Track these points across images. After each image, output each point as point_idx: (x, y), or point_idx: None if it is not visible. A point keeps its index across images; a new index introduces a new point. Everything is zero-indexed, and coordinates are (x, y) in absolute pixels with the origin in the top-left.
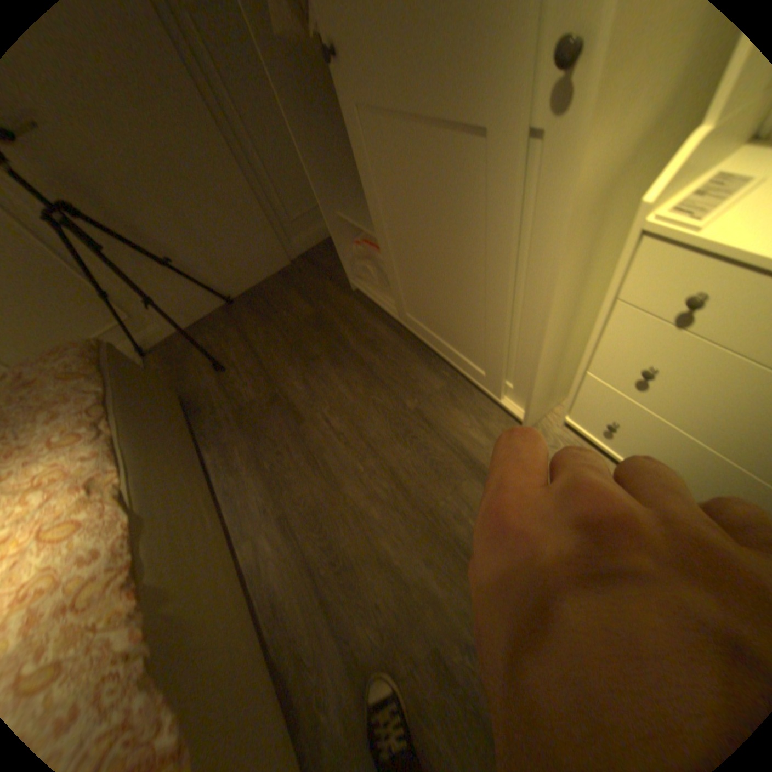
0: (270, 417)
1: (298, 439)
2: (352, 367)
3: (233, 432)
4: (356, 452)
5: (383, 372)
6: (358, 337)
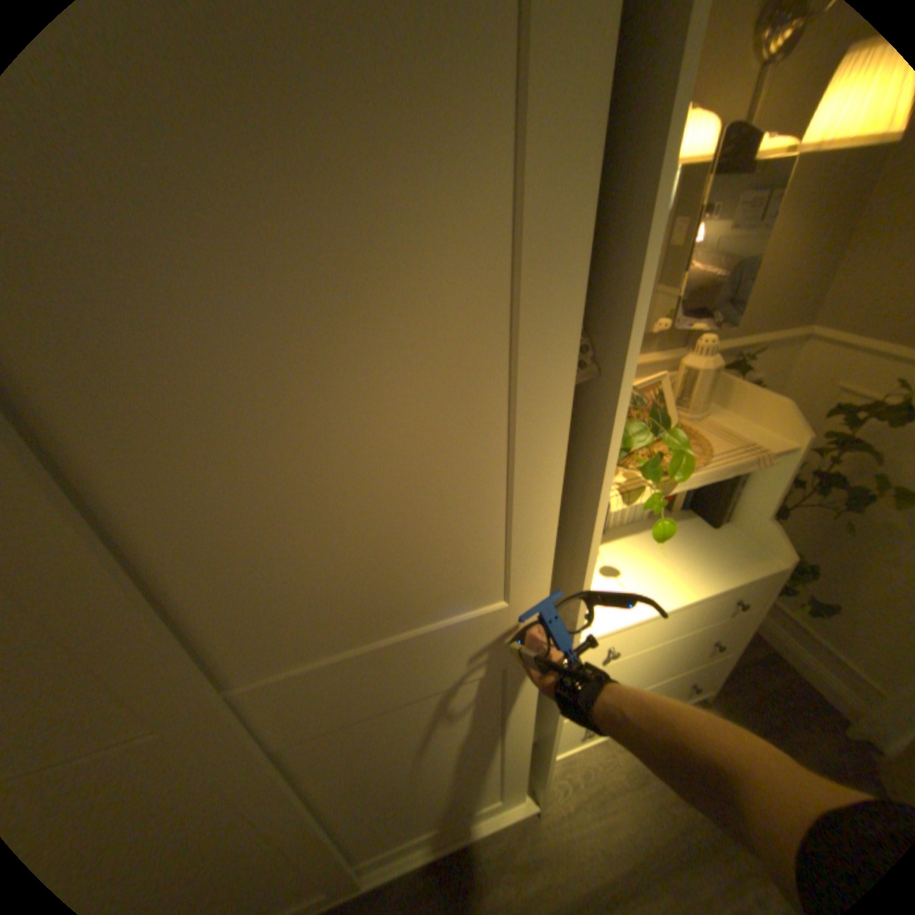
0: None
1: None
2: None
3: None
4: None
5: None
6: None
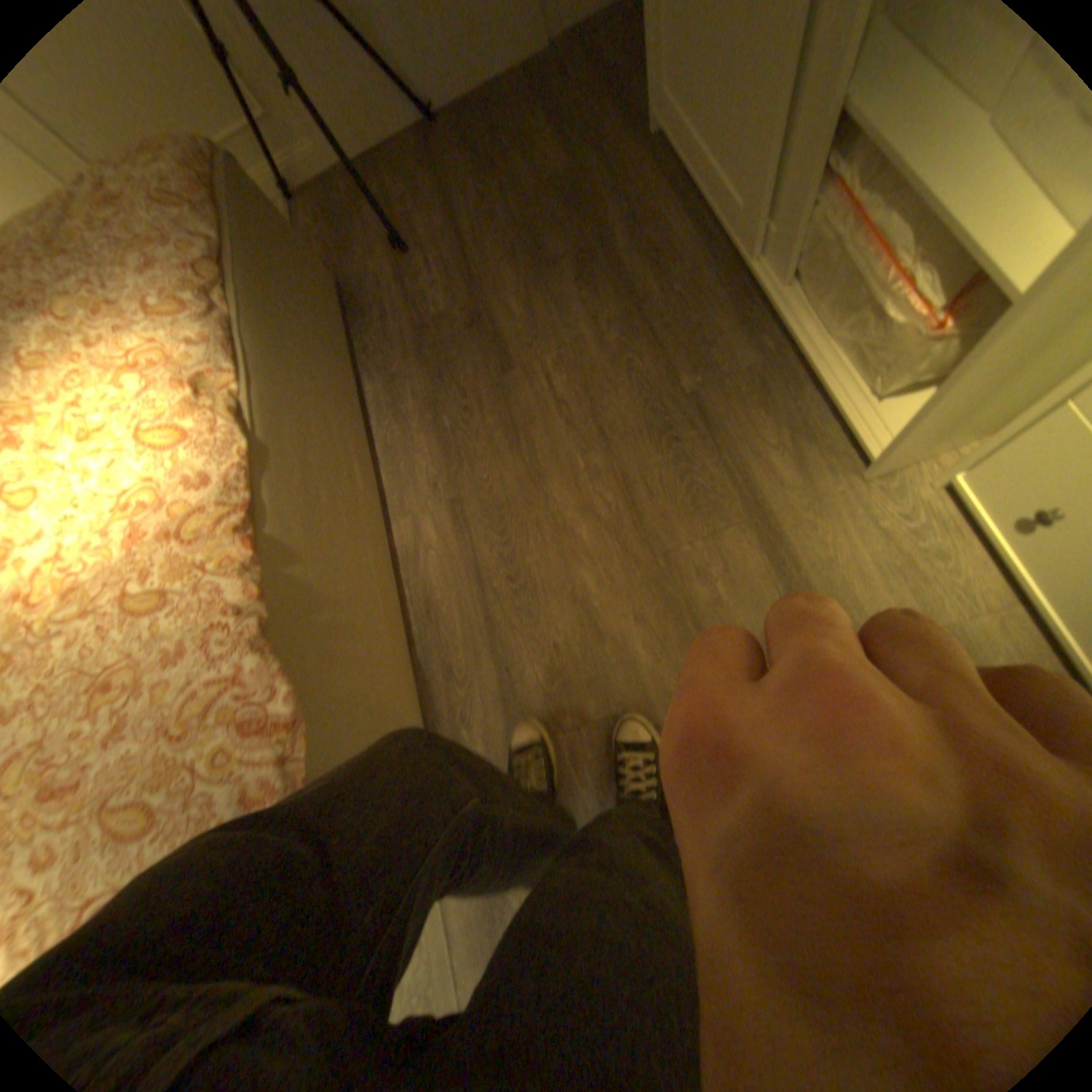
0: (463, 352)
1: (497, 398)
2: (609, 294)
3: (406, 362)
4: (579, 440)
5: (659, 316)
6: (633, 238)
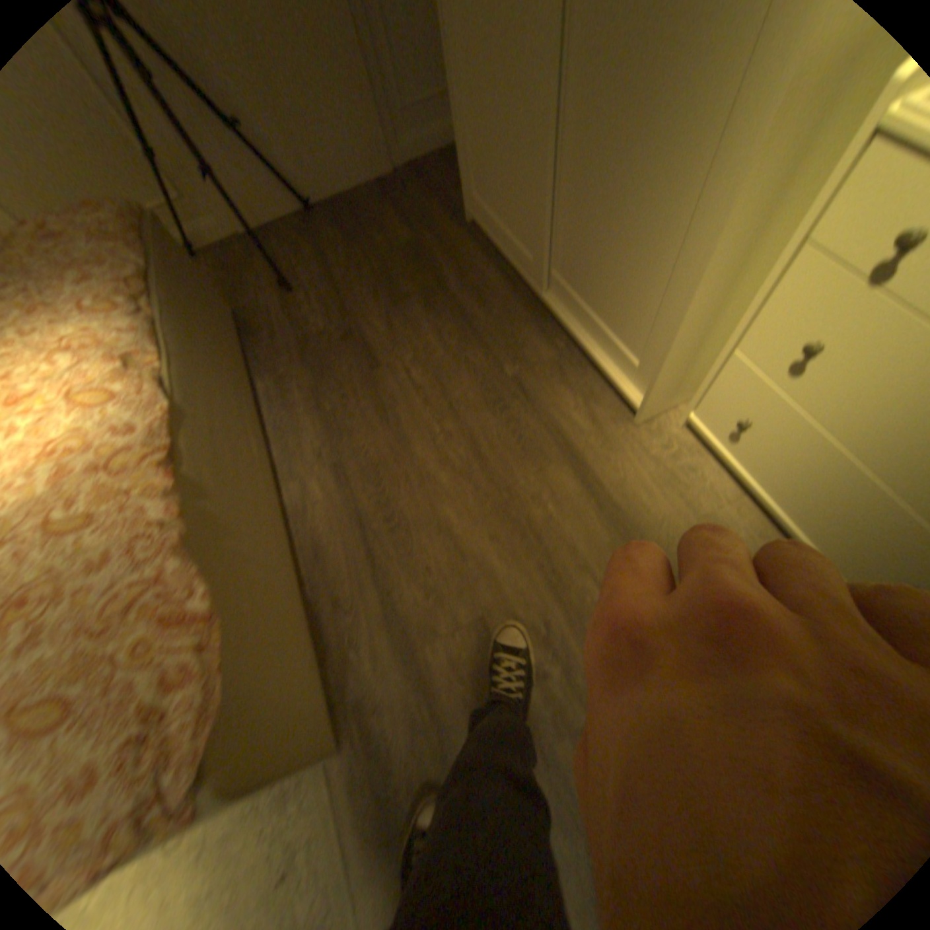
0: (339, 358)
1: (368, 389)
2: (447, 317)
3: (292, 367)
4: (434, 414)
5: (484, 330)
6: (461, 283)
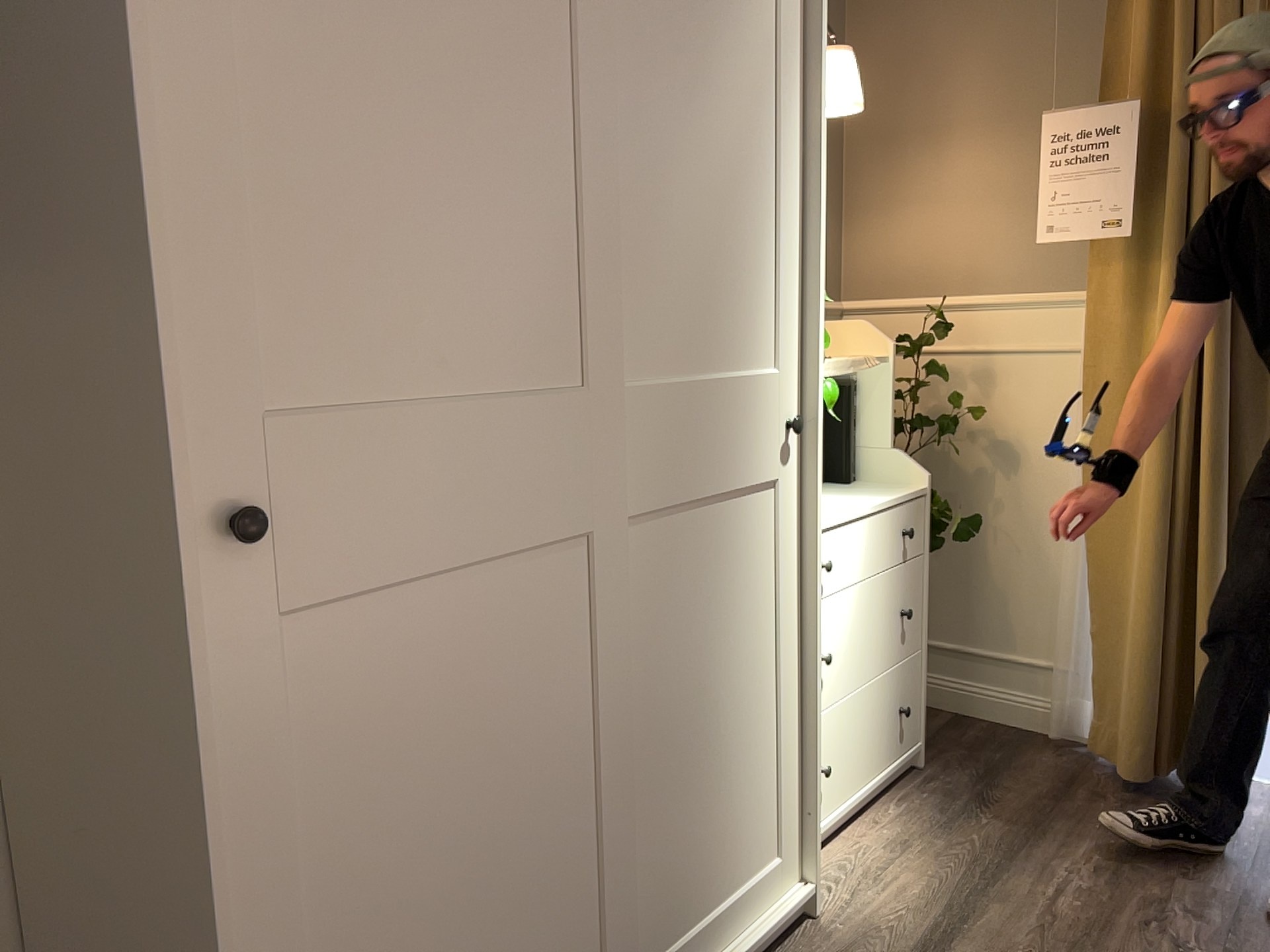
0: None
1: None
2: None
3: None
4: None
5: None
6: None
